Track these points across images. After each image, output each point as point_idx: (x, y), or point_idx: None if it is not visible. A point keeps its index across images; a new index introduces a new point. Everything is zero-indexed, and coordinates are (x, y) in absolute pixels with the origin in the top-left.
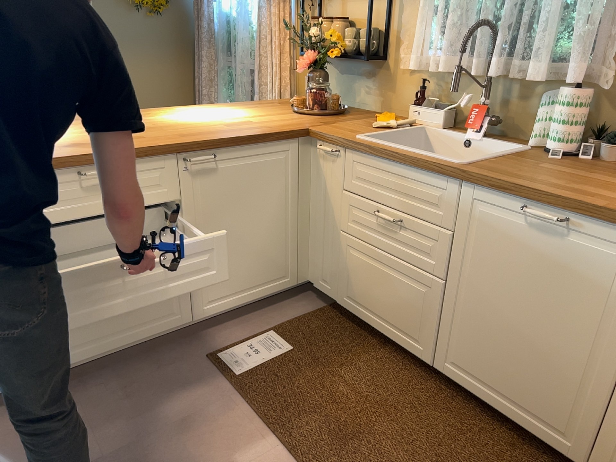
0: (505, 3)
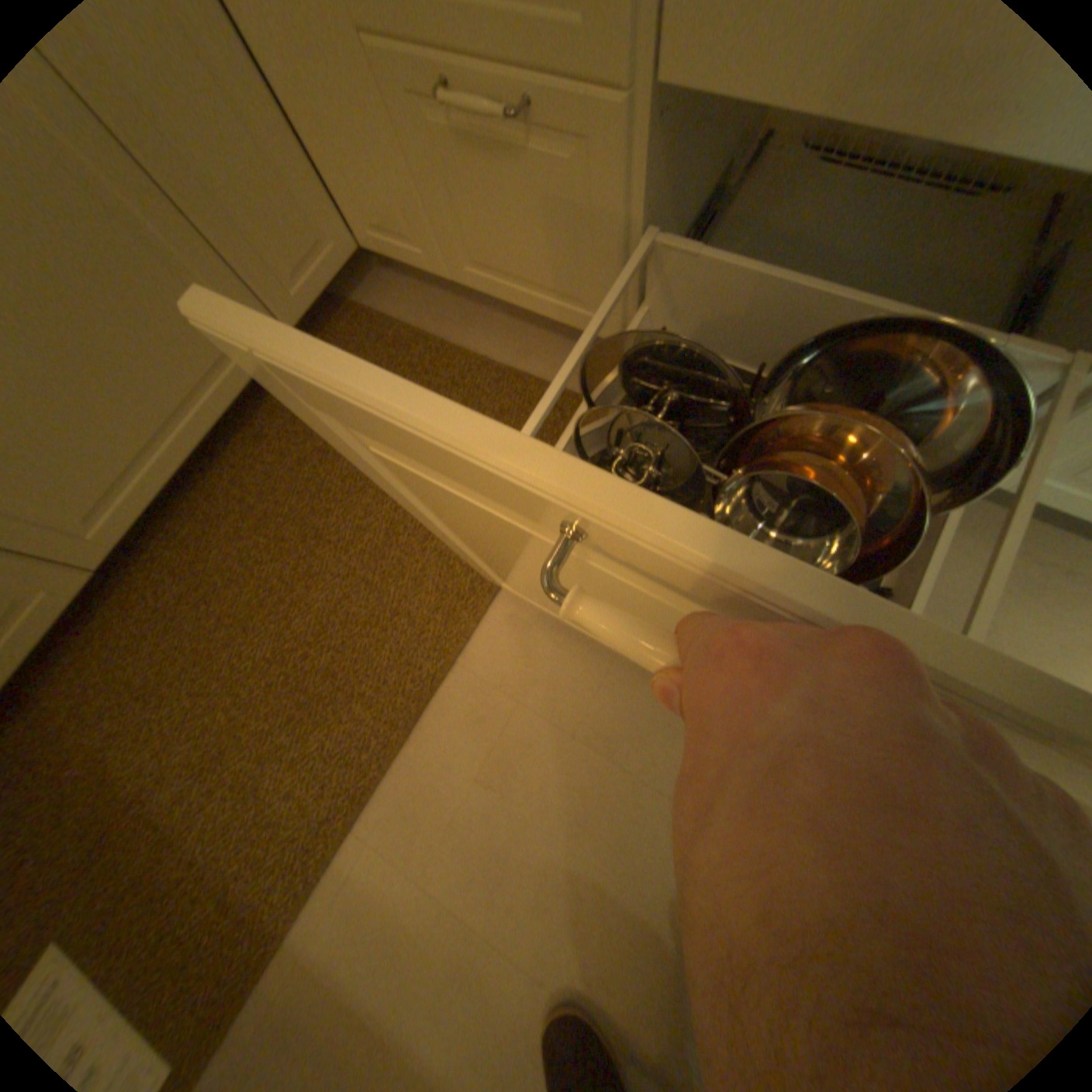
0: None
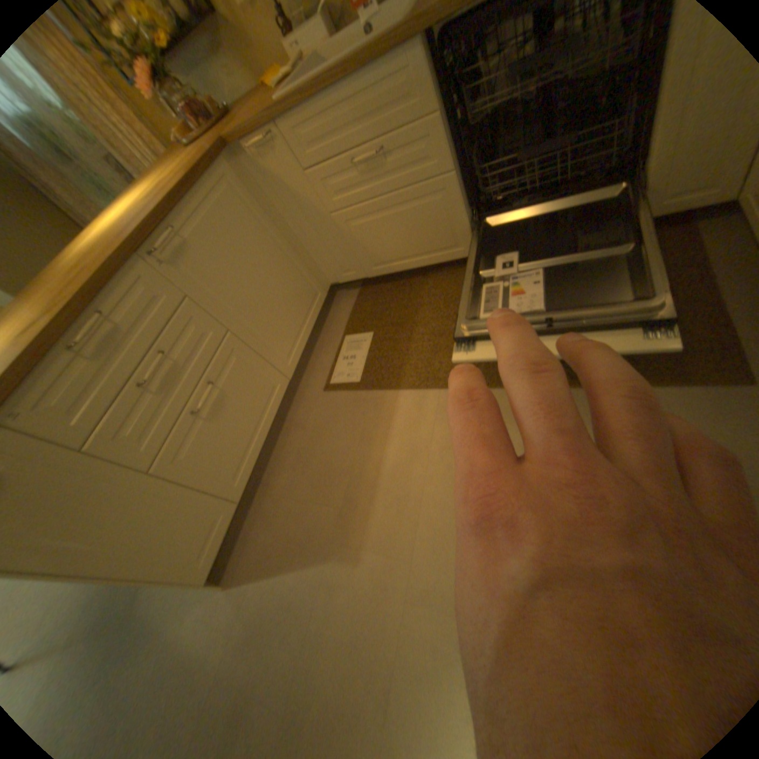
0: None
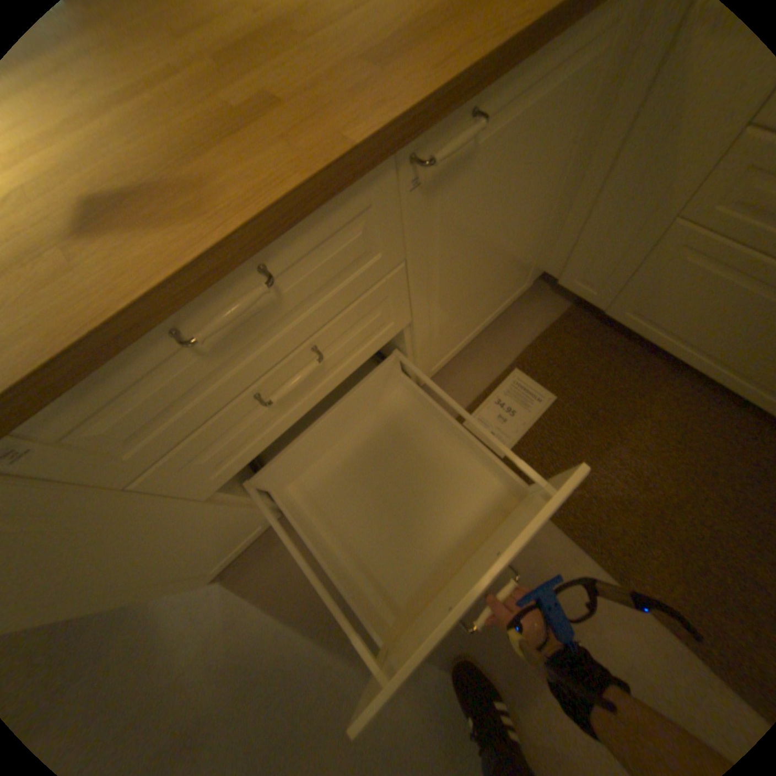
0: None
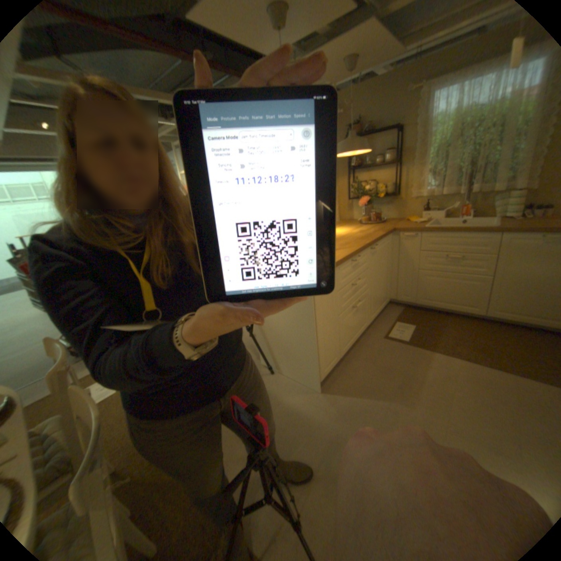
0: (473, 160)
